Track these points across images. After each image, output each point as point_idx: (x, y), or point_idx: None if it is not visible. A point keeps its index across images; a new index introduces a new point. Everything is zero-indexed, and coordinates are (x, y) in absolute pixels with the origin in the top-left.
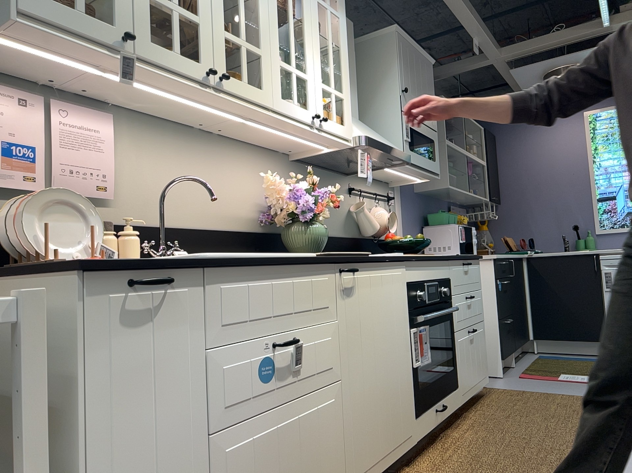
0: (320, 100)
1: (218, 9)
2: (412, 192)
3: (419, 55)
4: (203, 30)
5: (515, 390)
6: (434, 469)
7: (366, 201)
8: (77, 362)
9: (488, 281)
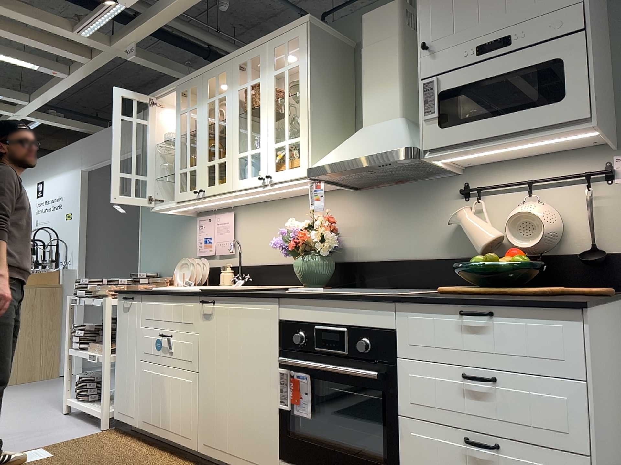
0: (271, 159)
1: (204, 153)
2: None
3: None
4: (197, 170)
5: None
6: None
7: (507, 199)
8: (117, 319)
9: None
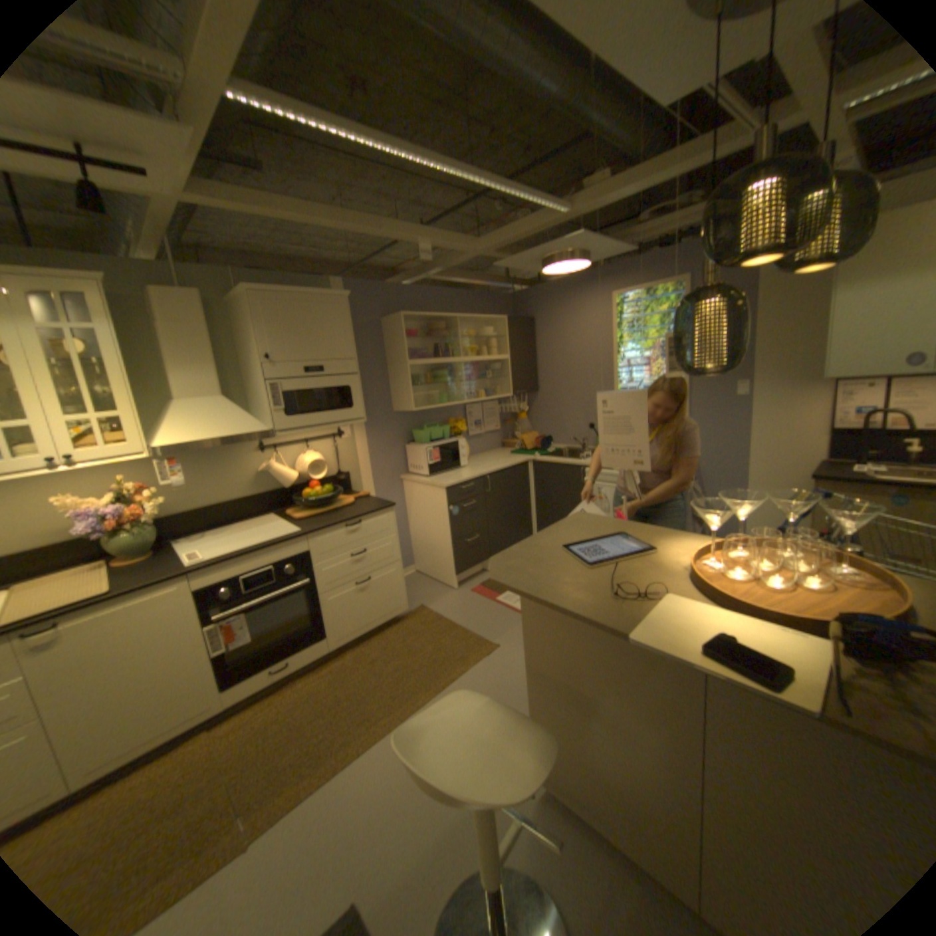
0: (66, 435)
1: None
2: (386, 413)
3: (309, 297)
4: None
5: (435, 616)
6: (224, 736)
7: (292, 449)
8: None
9: (443, 507)
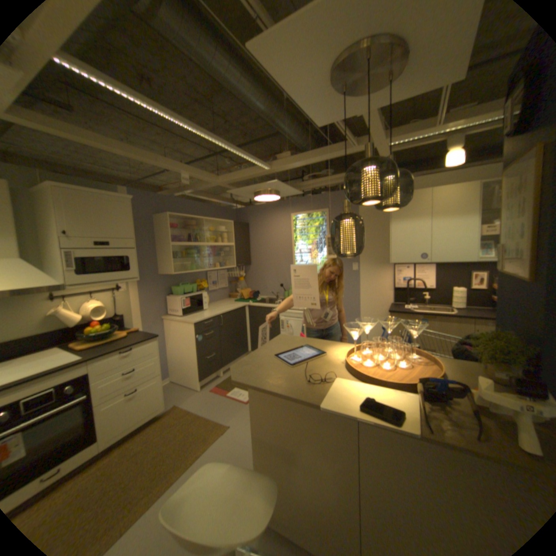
0: None
1: None
2: (153, 275)
3: (101, 196)
4: None
5: (183, 413)
6: None
7: (77, 299)
8: None
9: (191, 336)
